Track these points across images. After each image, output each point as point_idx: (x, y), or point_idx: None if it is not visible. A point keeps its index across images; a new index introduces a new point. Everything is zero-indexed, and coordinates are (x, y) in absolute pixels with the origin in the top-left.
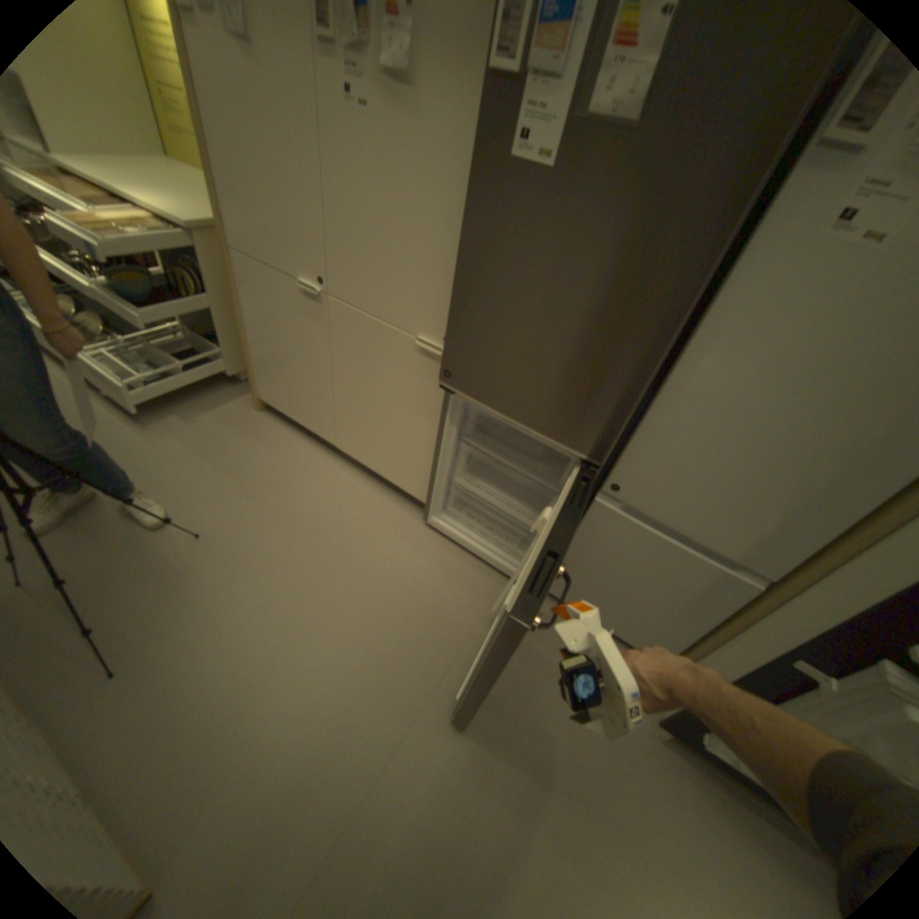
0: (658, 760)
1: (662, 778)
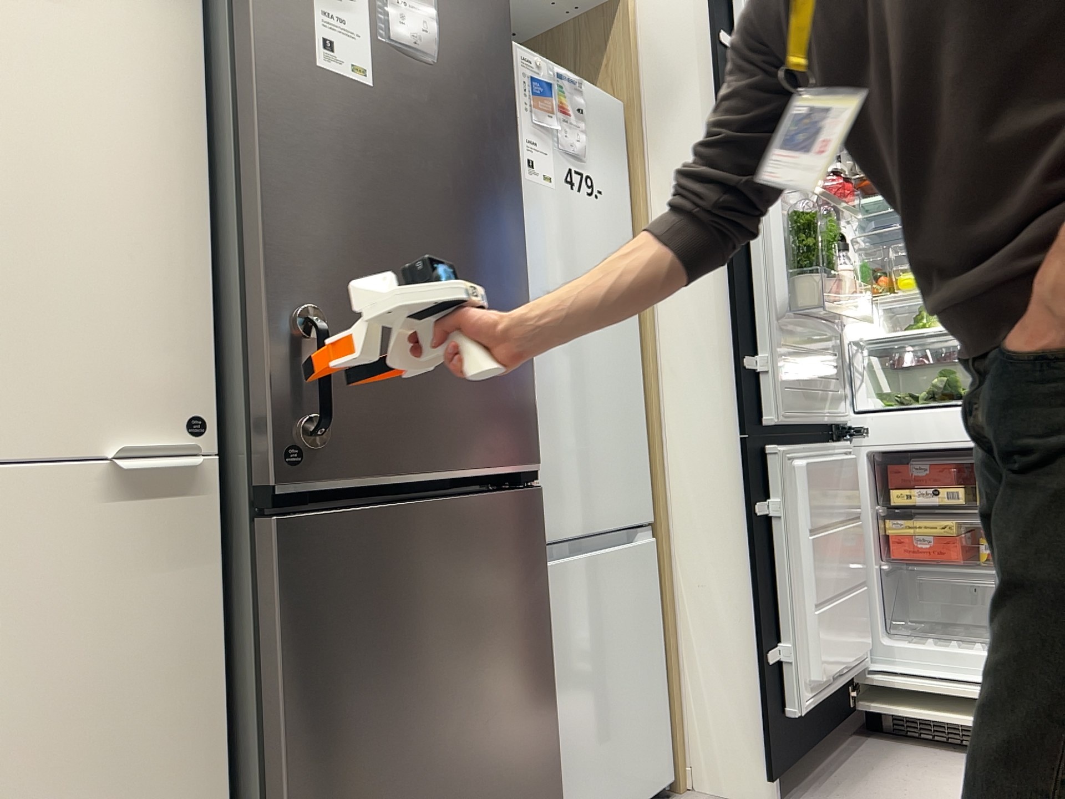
0: None
1: None
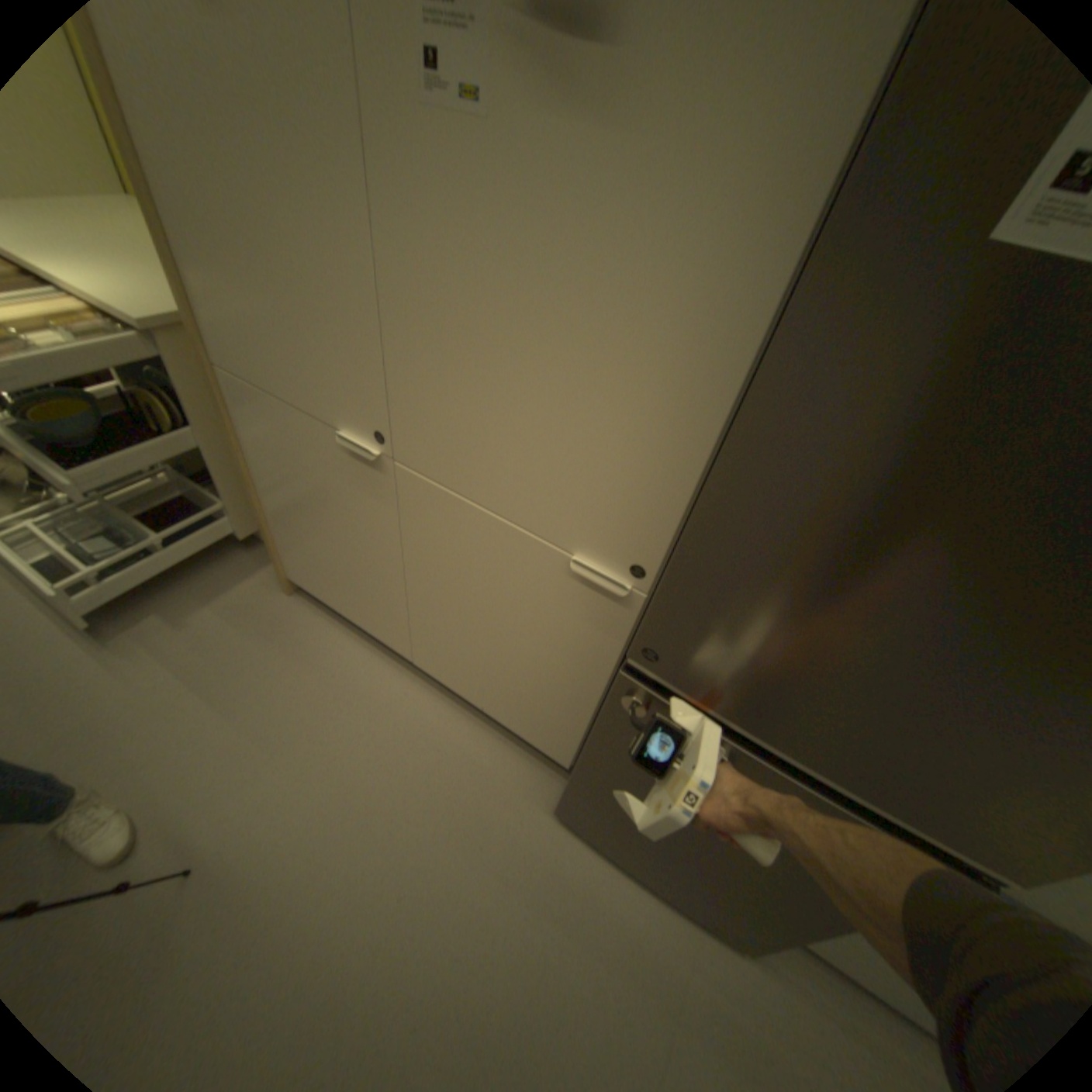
0: None
1: None
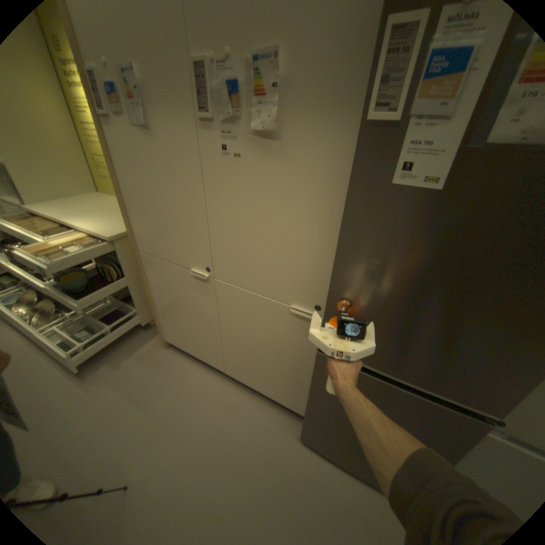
0: None
1: None
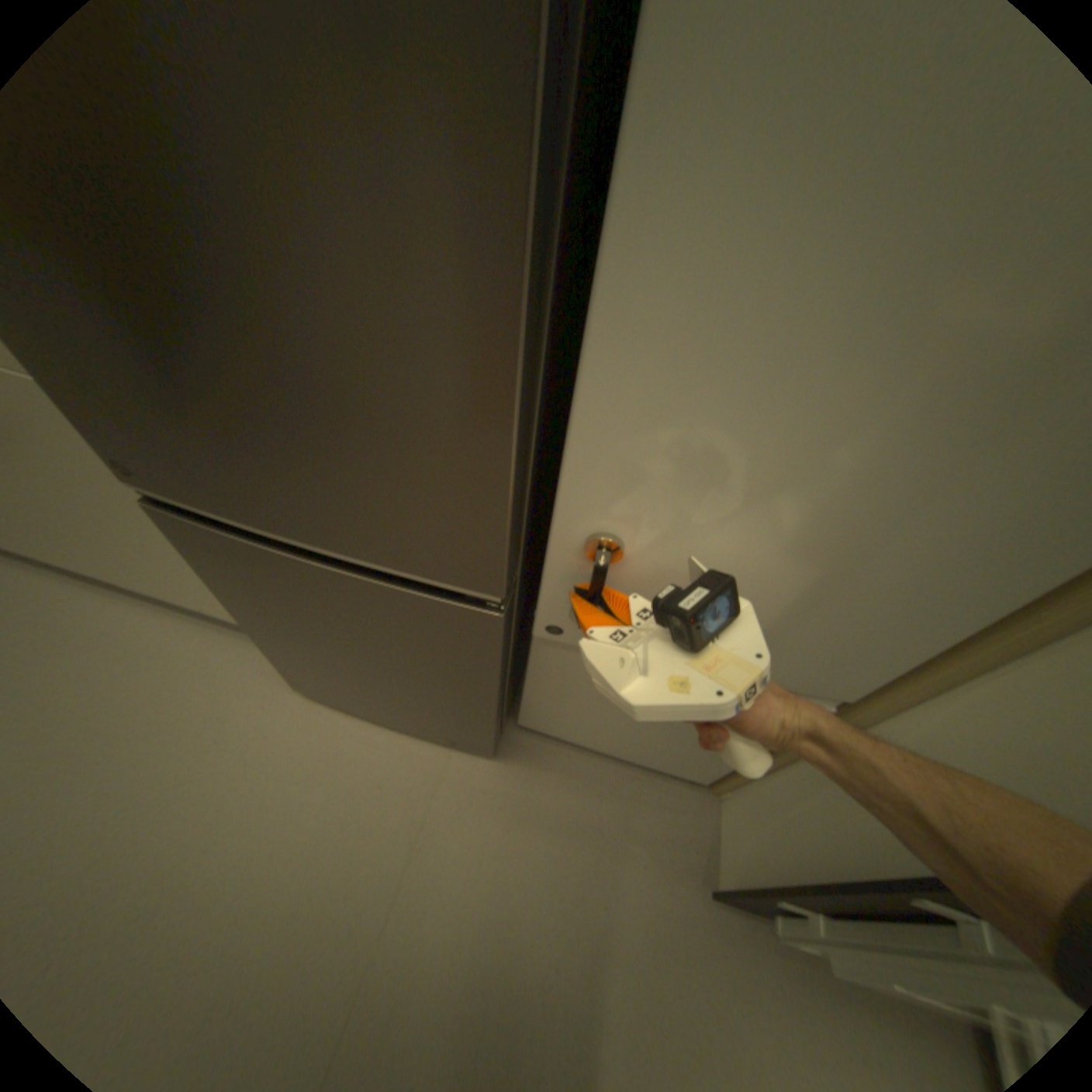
0: (719, 937)
1: (727, 965)
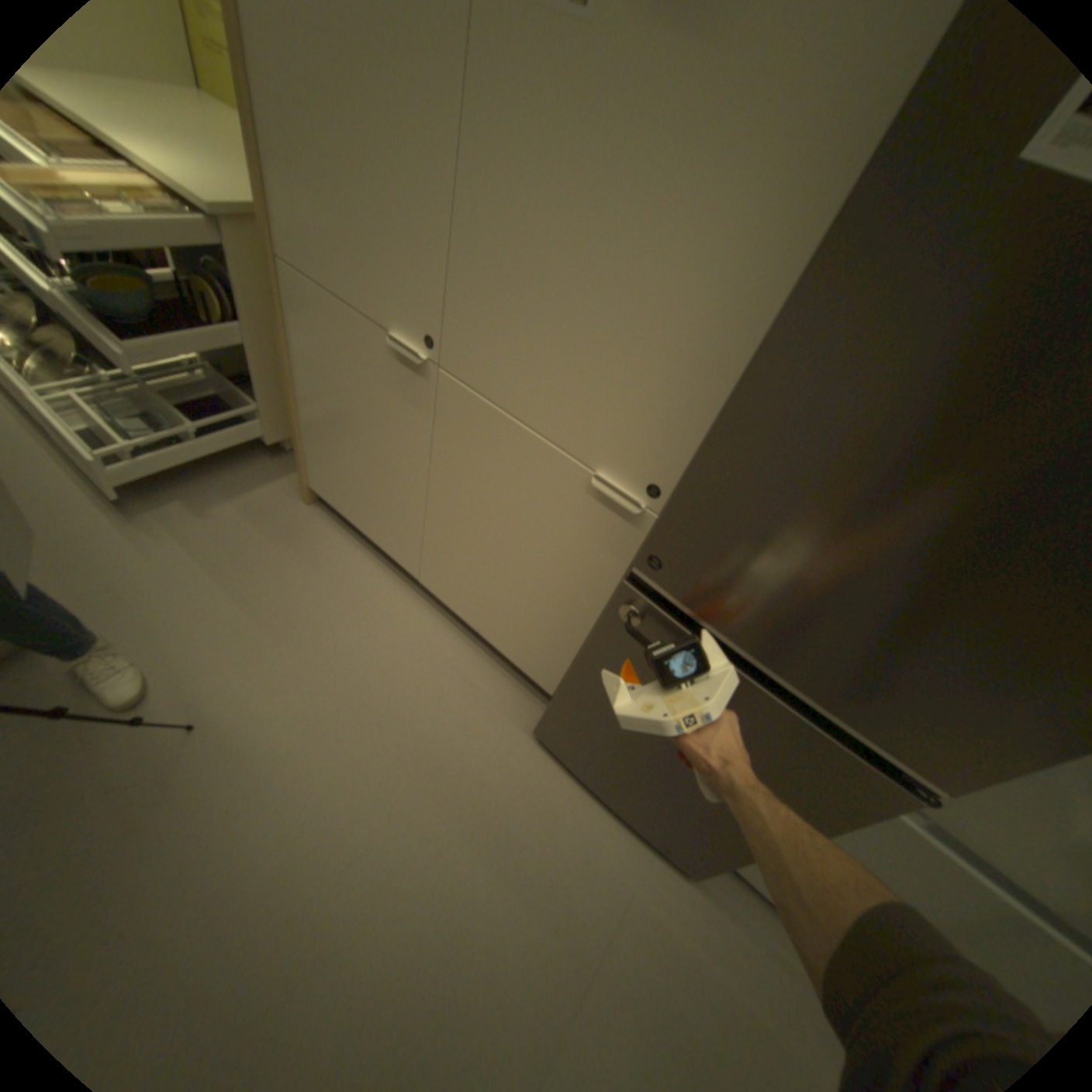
0: None
1: None
